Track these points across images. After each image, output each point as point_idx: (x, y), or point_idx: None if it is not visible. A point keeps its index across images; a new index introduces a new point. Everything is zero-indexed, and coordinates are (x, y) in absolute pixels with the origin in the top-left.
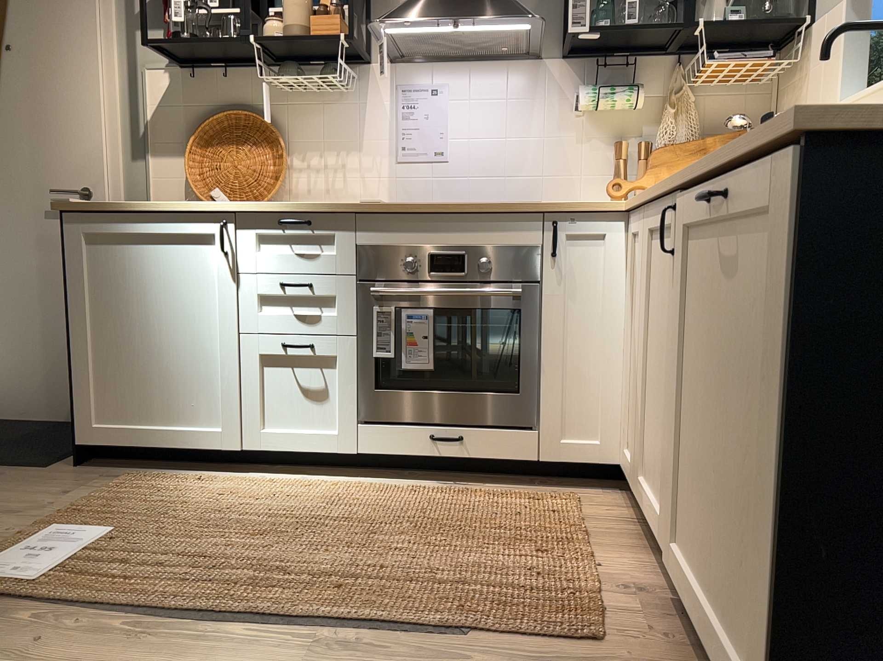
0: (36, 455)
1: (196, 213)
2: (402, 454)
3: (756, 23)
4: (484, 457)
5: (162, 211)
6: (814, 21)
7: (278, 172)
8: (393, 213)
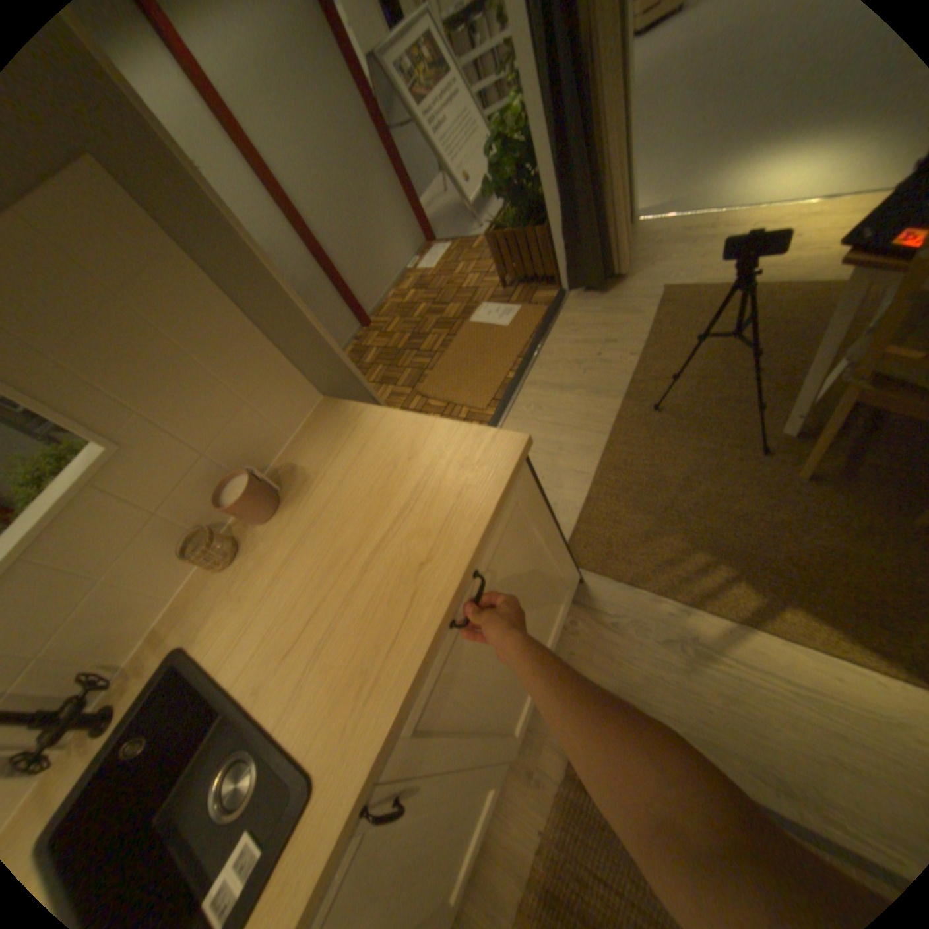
0: None
1: None
2: None
3: None
4: None
5: None
6: None
7: None
8: None
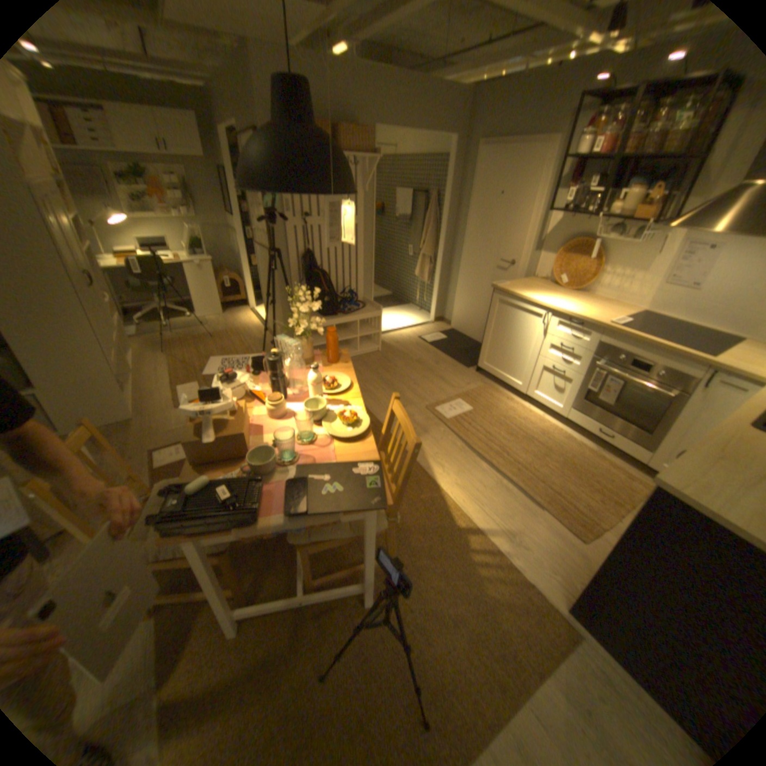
0: (467, 360)
1: (538, 304)
2: (584, 427)
3: None
4: (619, 448)
5: (526, 299)
6: None
7: (596, 273)
8: (622, 334)
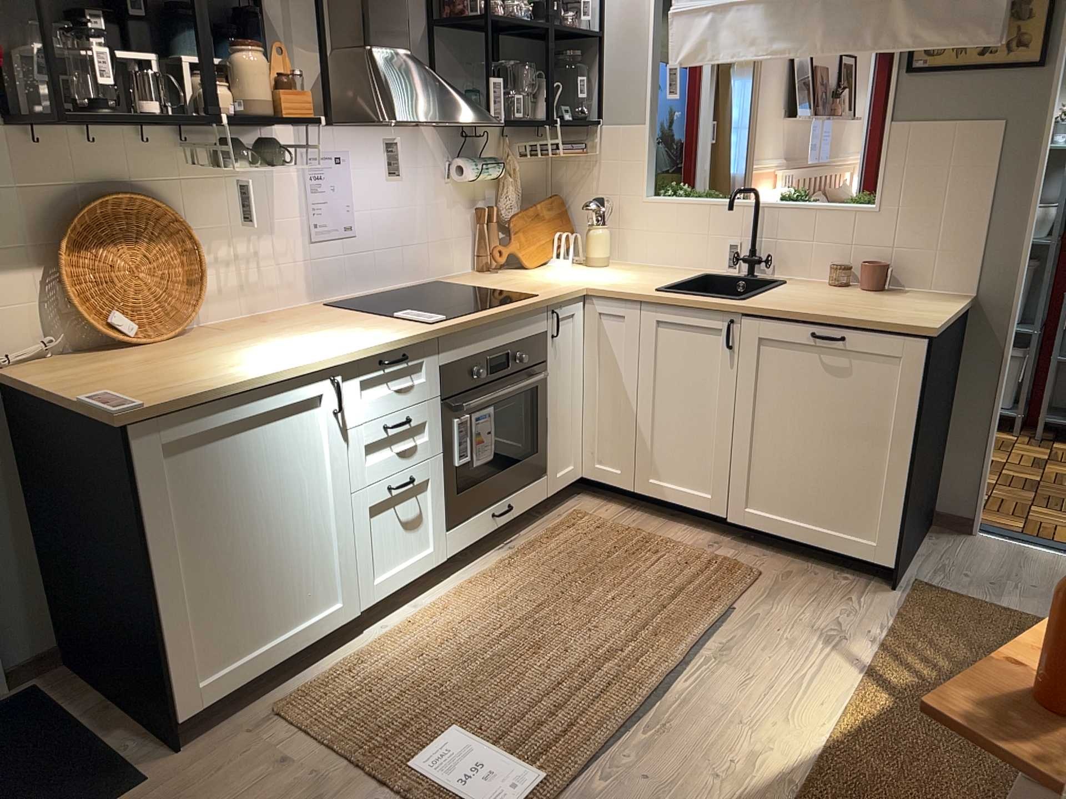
0: (69, 788)
1: (304, 375)
2: (476, 540)
3: (577, 120)
4: (521, 513)
5: (268, 384)
6: (607, 123)
7: (194, 275)
8: (466, 329)
